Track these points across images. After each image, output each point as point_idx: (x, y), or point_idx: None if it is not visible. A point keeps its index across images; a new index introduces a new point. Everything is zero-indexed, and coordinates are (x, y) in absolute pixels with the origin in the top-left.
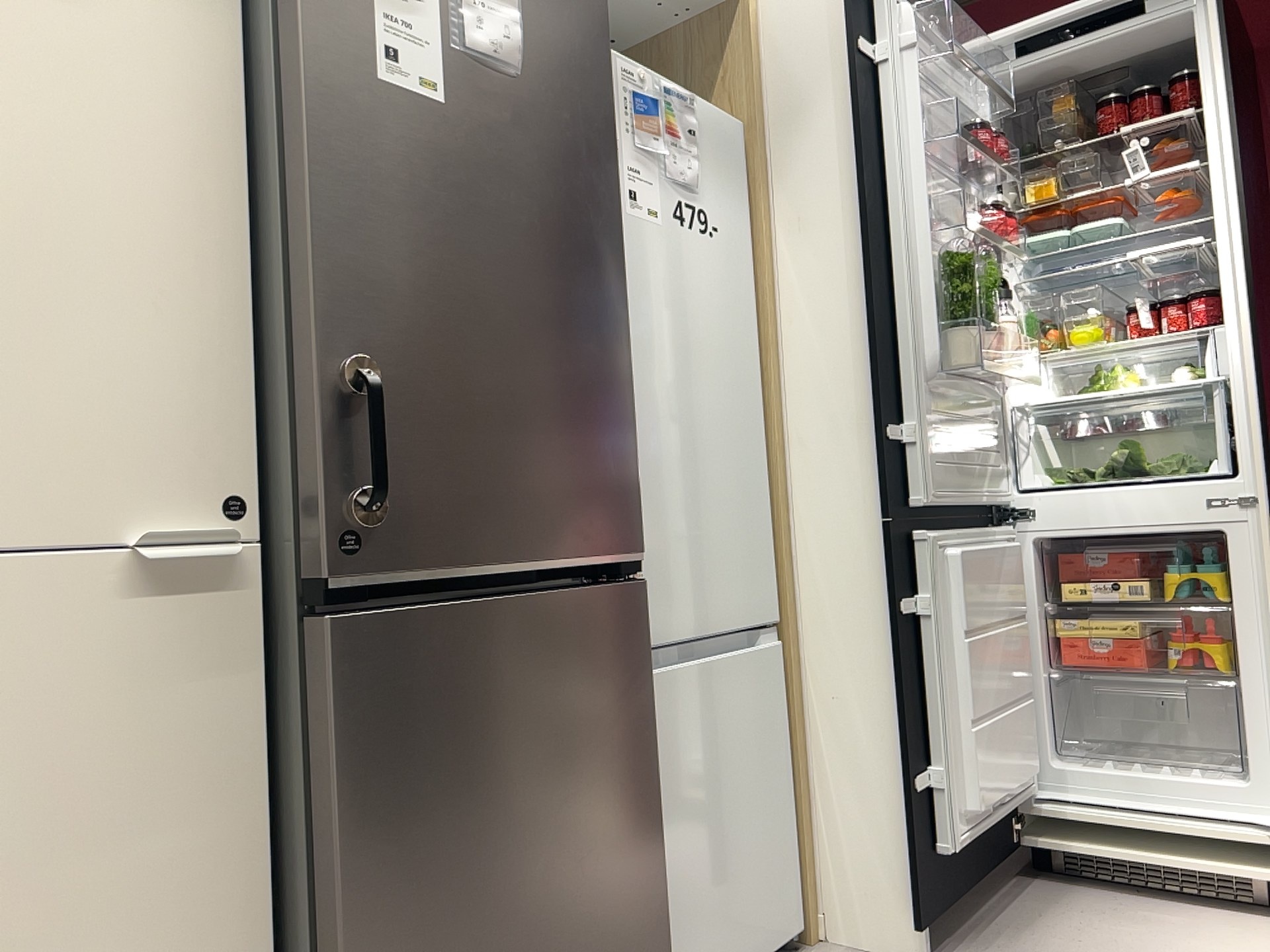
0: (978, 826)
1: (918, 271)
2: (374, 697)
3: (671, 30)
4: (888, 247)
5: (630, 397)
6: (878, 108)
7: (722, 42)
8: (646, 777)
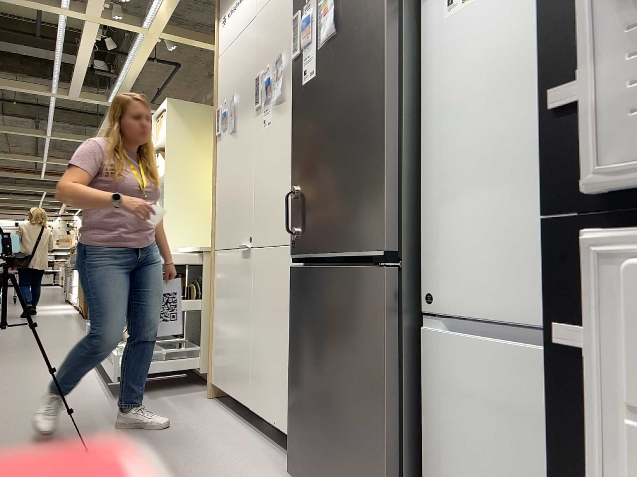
0: None
1: None
2: (296, 294)
3: None
4: None
5: (384, 161)
6: None
7: None
8: (378, 380)
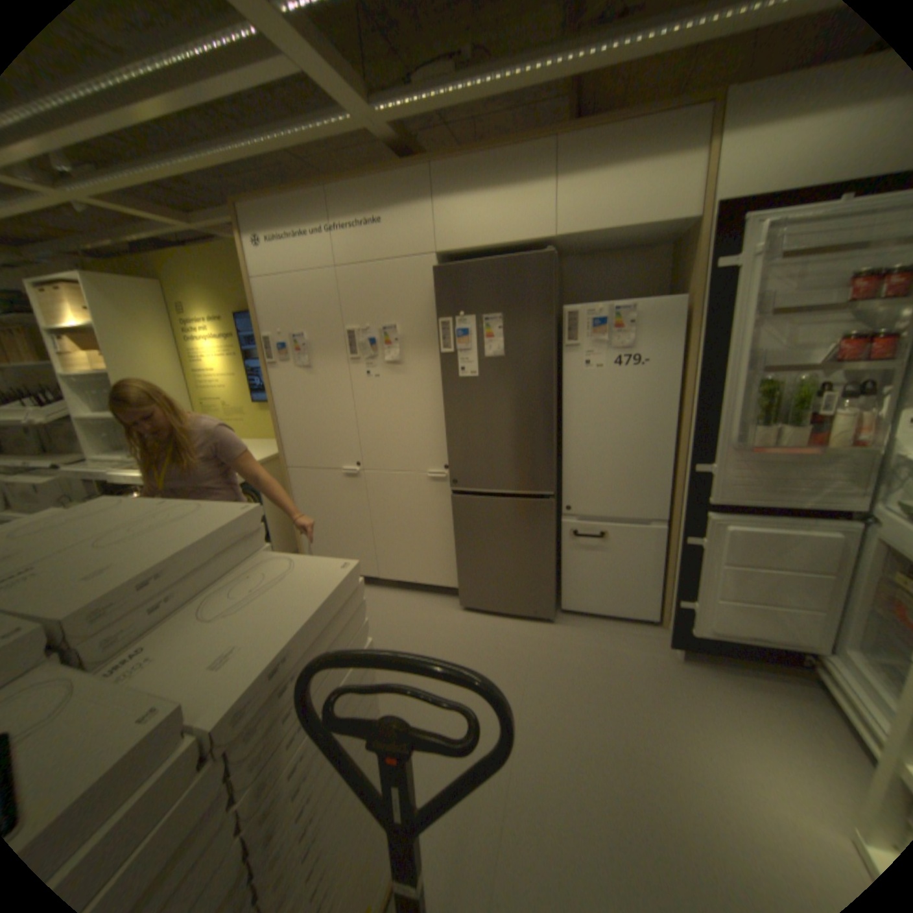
0: (724, 638)
1: (739, 391)
2: (461, 511)
3: (691, 228)
4: (722, 377)
5: (551, 446)
6: (732, 296)
7: (697, 242)
8: (547, 550)
